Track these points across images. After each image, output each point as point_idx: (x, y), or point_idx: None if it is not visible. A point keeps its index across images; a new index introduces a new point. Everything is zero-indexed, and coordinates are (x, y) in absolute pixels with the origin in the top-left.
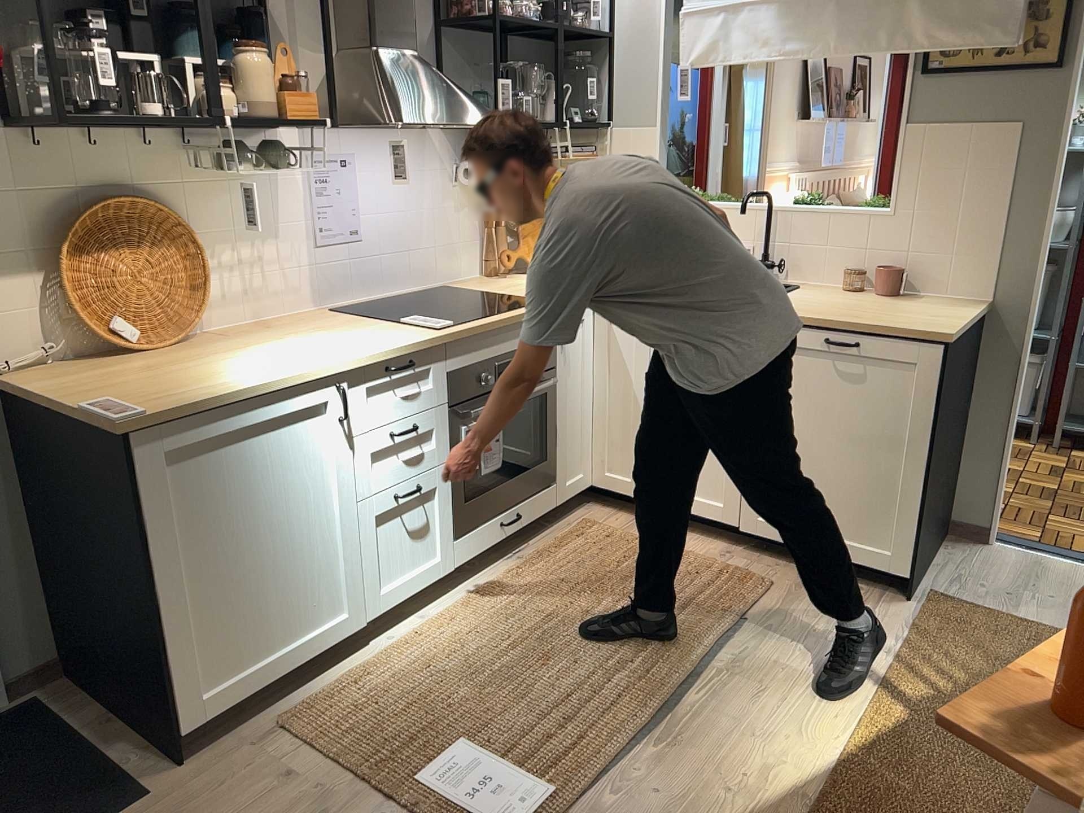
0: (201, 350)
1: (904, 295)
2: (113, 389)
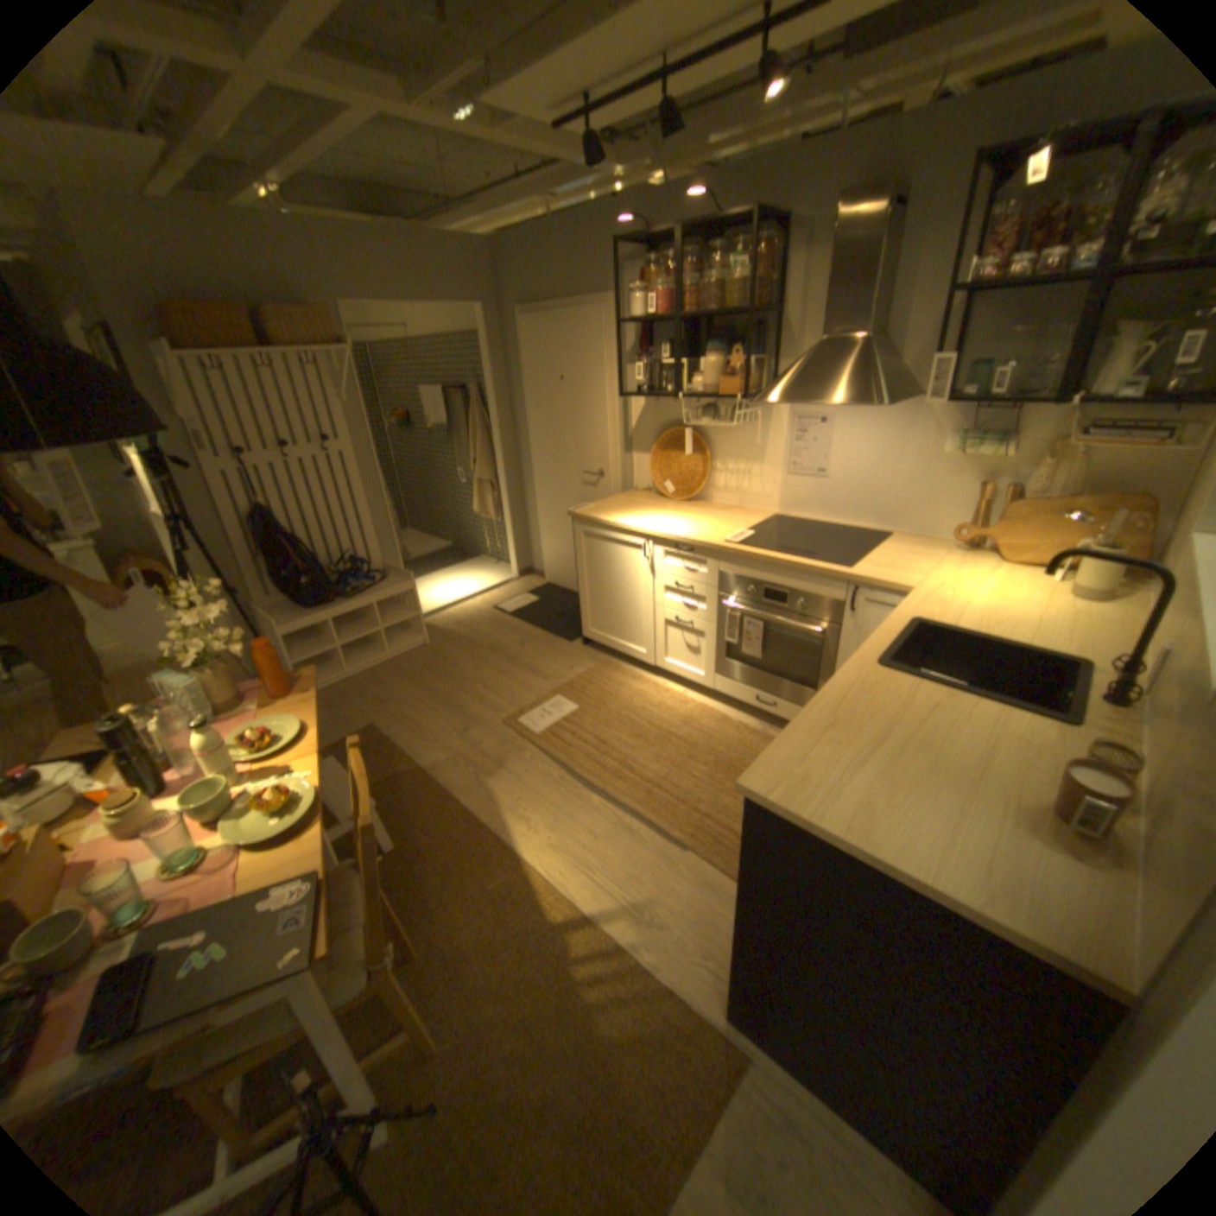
0: (675, 506)
1: (1080, 838)
2: (610, 505)
